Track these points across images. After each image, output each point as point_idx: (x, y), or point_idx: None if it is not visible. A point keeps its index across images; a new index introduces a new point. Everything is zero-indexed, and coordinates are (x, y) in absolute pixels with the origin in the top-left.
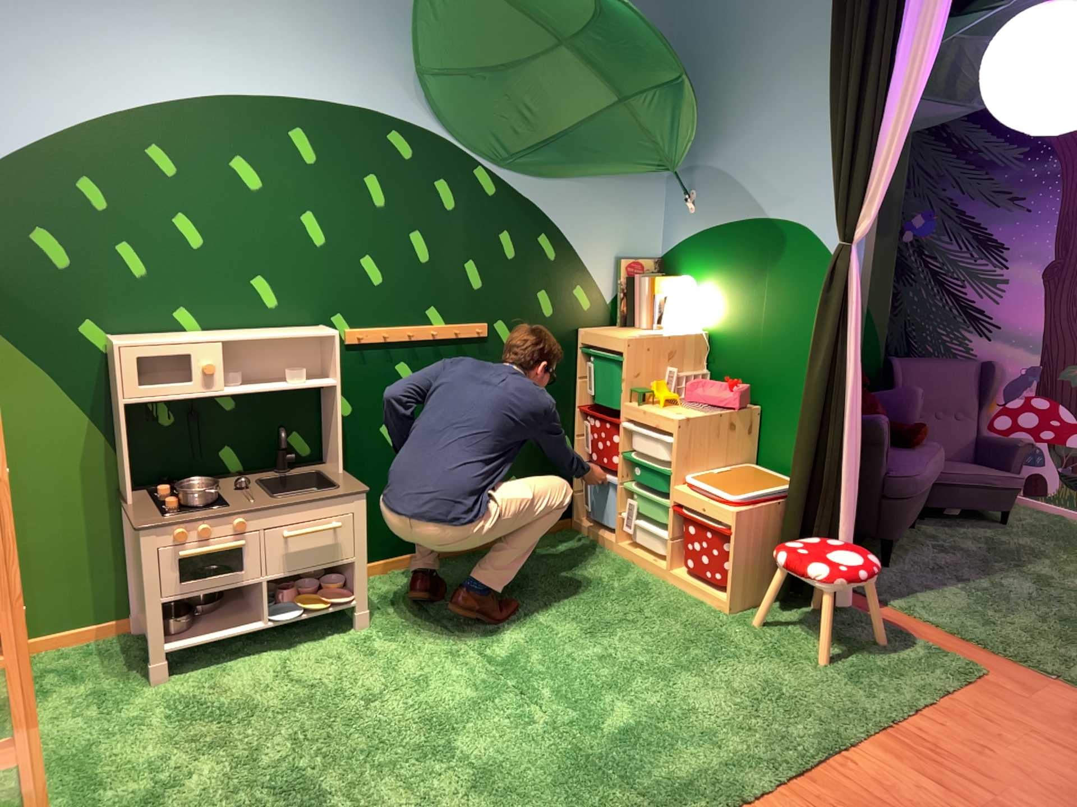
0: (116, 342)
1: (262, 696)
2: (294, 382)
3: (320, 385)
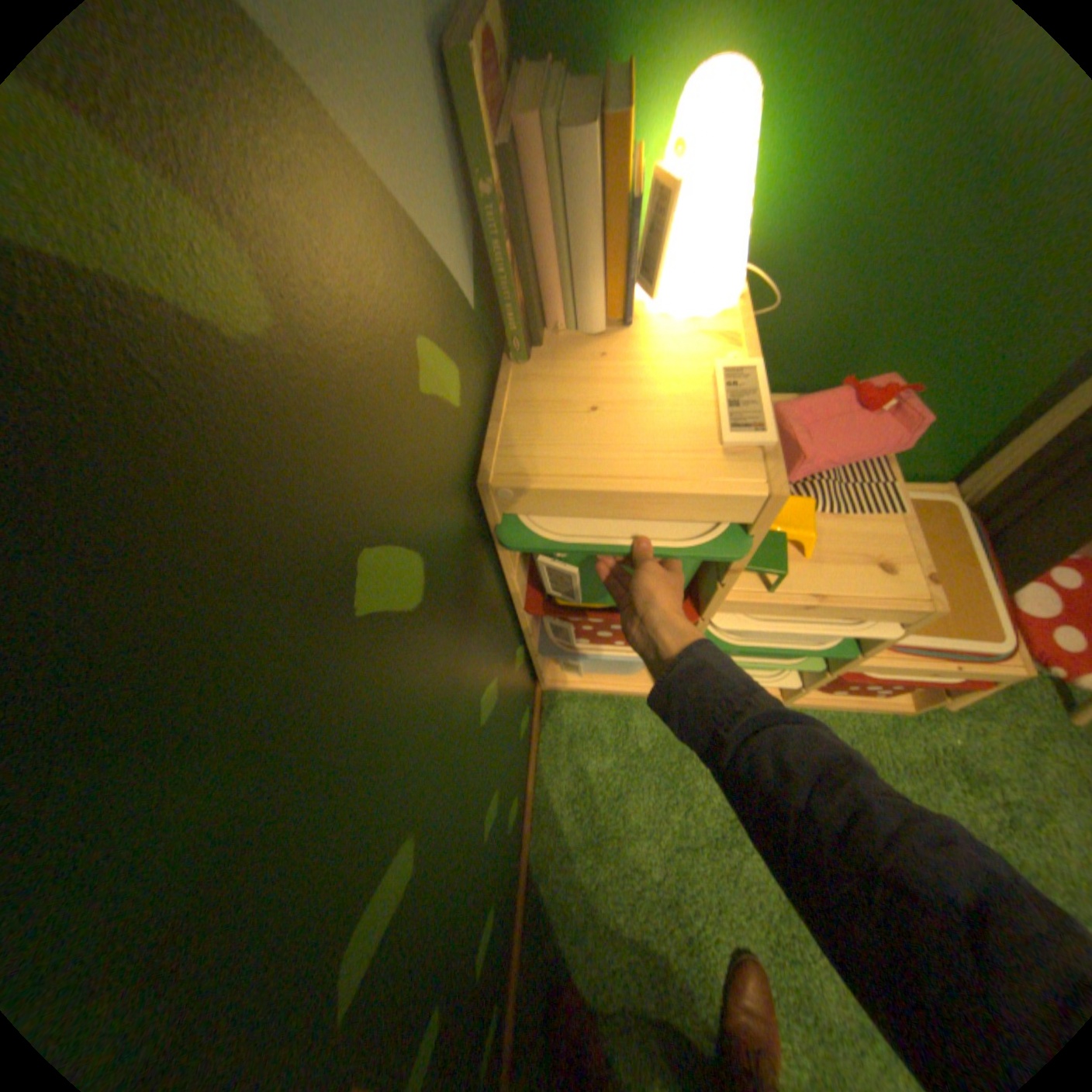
0: None
1: None
2: None
3: None
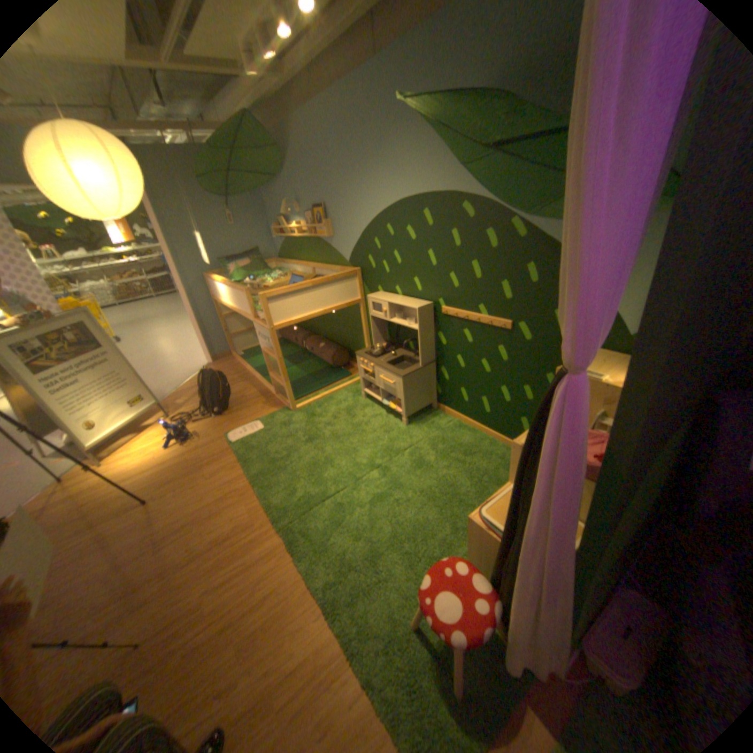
0: (369, 296)
1: (360, 418)
2: (411, 325)
3: (412, 329)
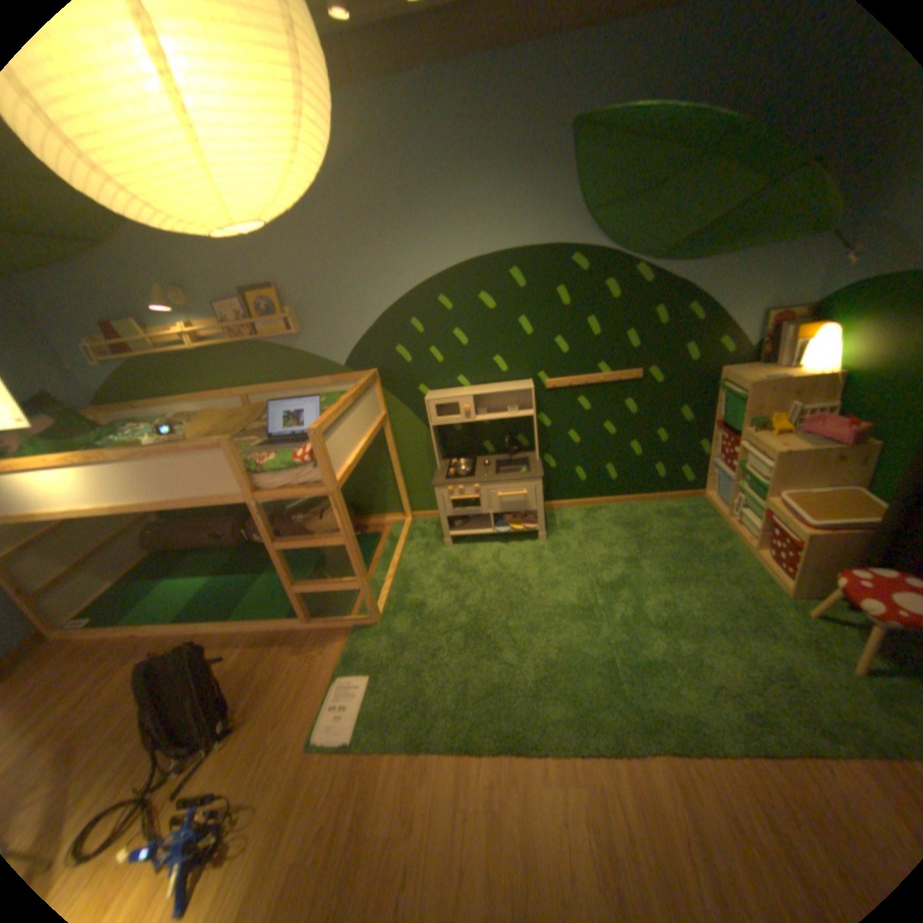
0: (426, 399)
1: (482, 567)
2: (512, 414)
3: (523, 416)
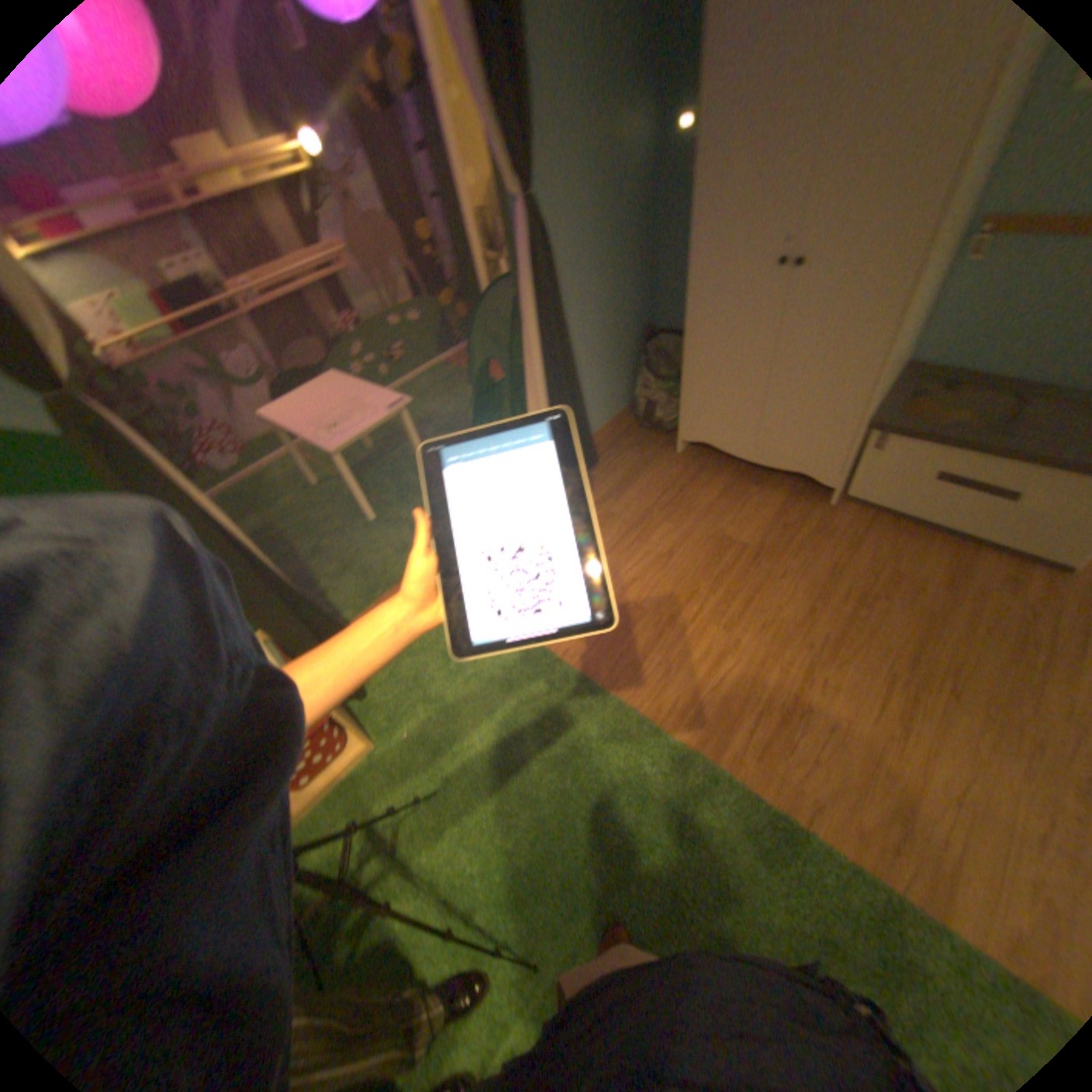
0: None
1: None
2: None
3: None
